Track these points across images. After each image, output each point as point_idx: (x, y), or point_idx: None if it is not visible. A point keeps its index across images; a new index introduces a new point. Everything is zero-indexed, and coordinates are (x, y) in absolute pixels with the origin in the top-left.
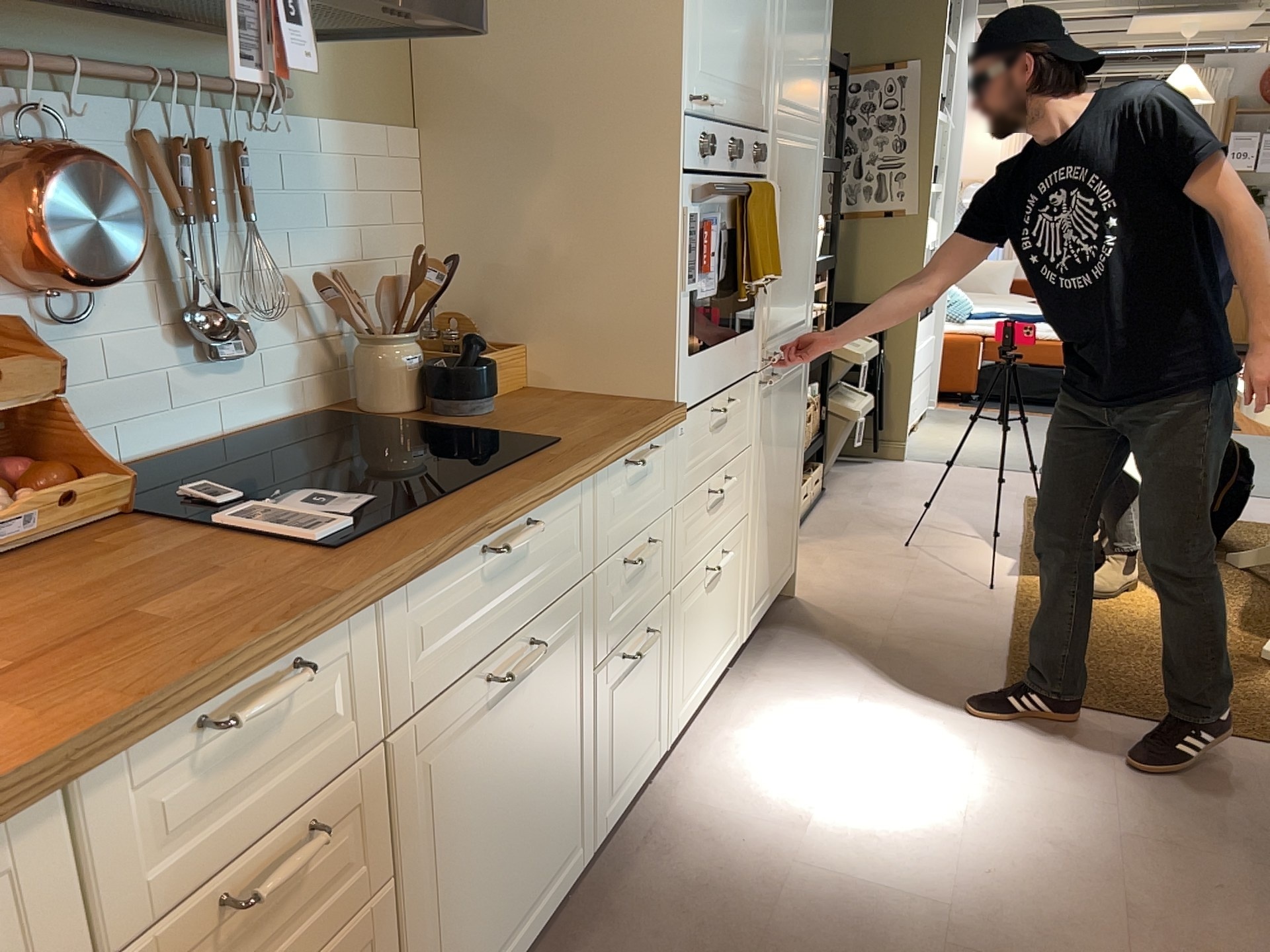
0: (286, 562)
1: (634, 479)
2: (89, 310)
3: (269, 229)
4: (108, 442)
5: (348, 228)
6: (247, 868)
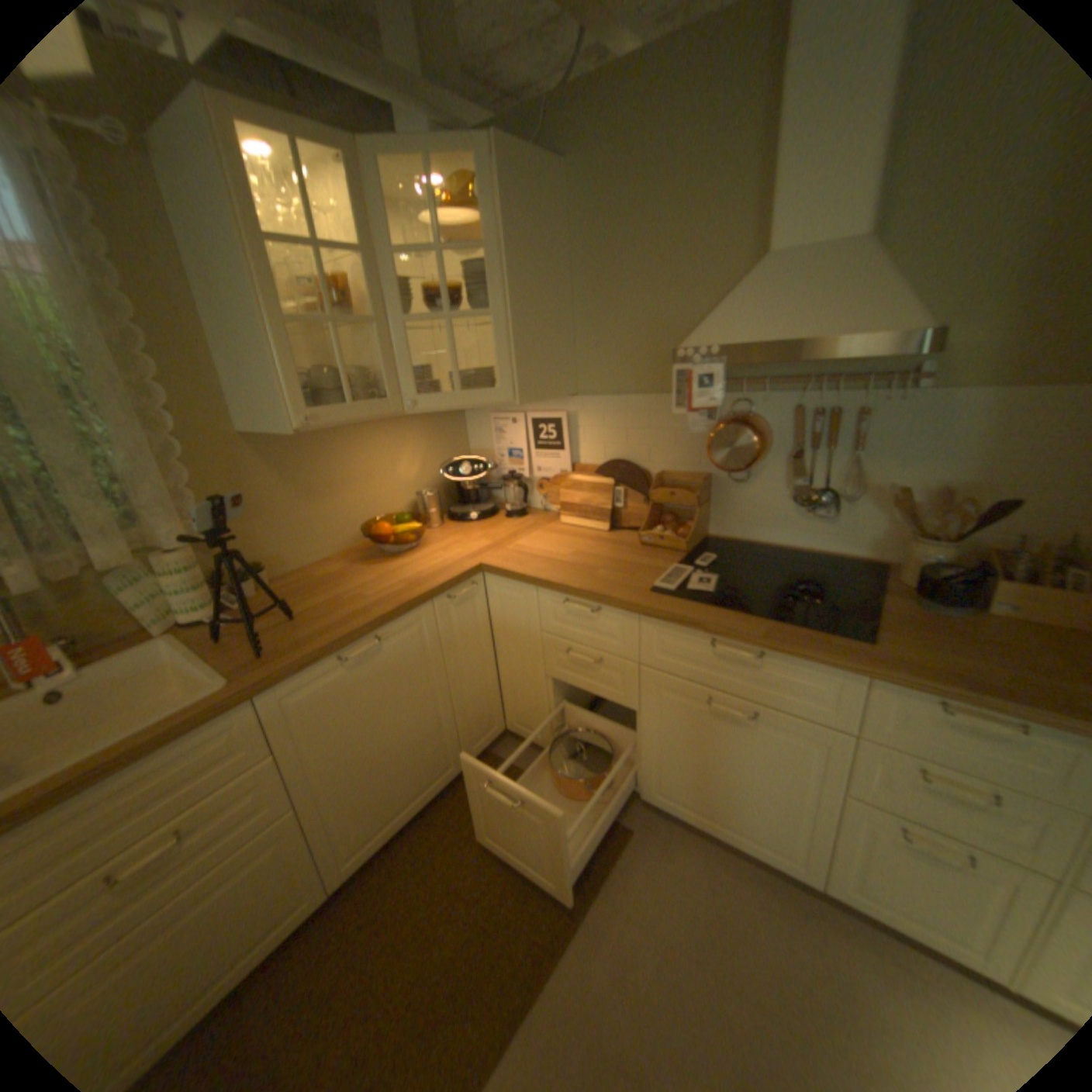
0: (642, 585)
1: (964, 727)
2: (753, 478)
3: (885, 454)
4: (748, 530)
5: (979, 459)
6: (582, 649)
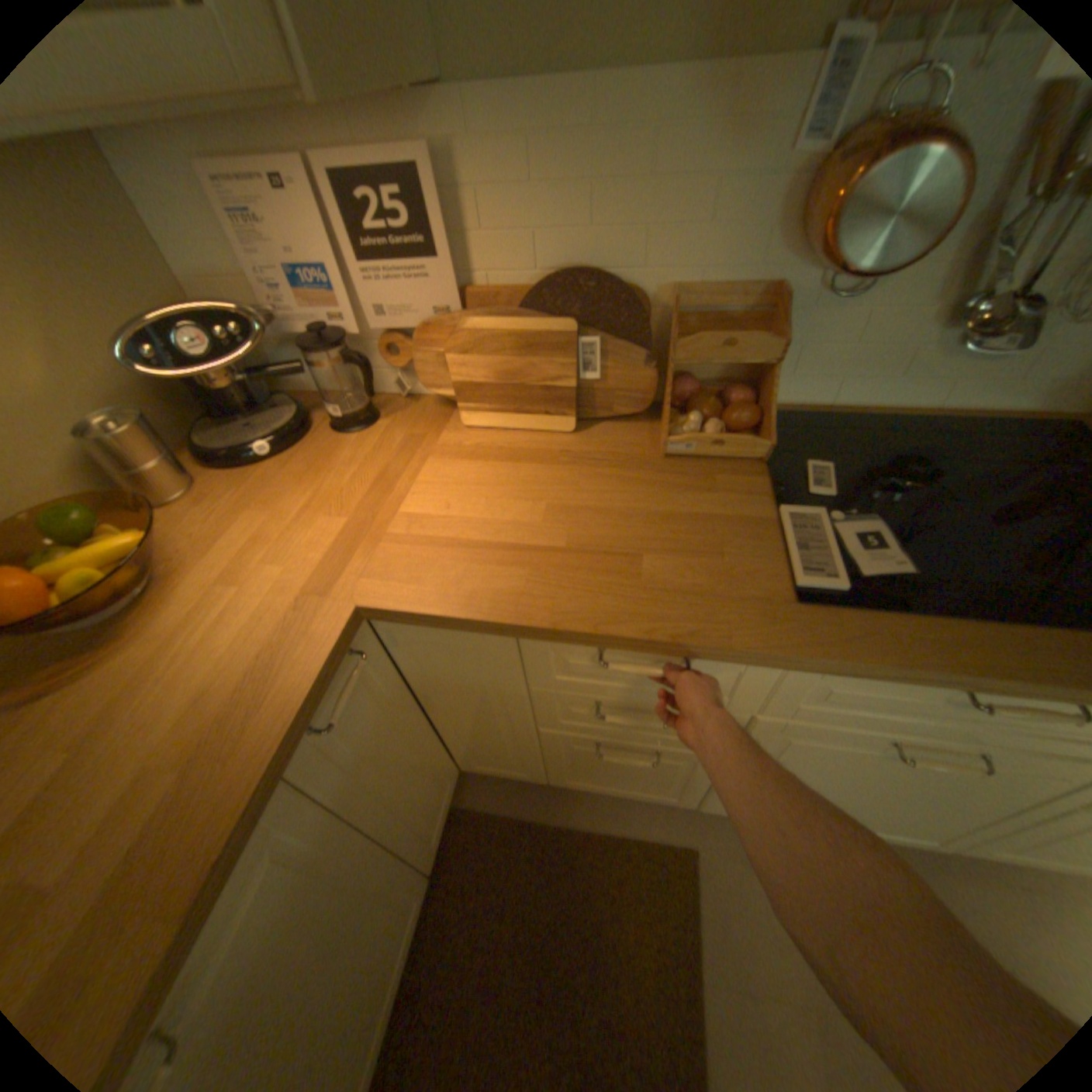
0: (765, 584)
1: None
2: (874, 281)
3: None
4: (832, 386)
5: None
6: (625, 701)
